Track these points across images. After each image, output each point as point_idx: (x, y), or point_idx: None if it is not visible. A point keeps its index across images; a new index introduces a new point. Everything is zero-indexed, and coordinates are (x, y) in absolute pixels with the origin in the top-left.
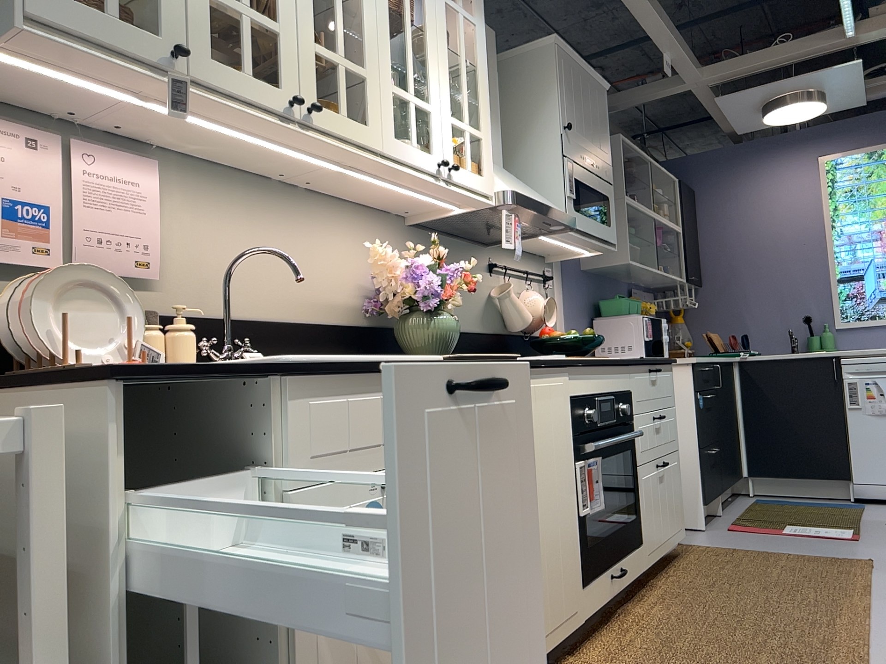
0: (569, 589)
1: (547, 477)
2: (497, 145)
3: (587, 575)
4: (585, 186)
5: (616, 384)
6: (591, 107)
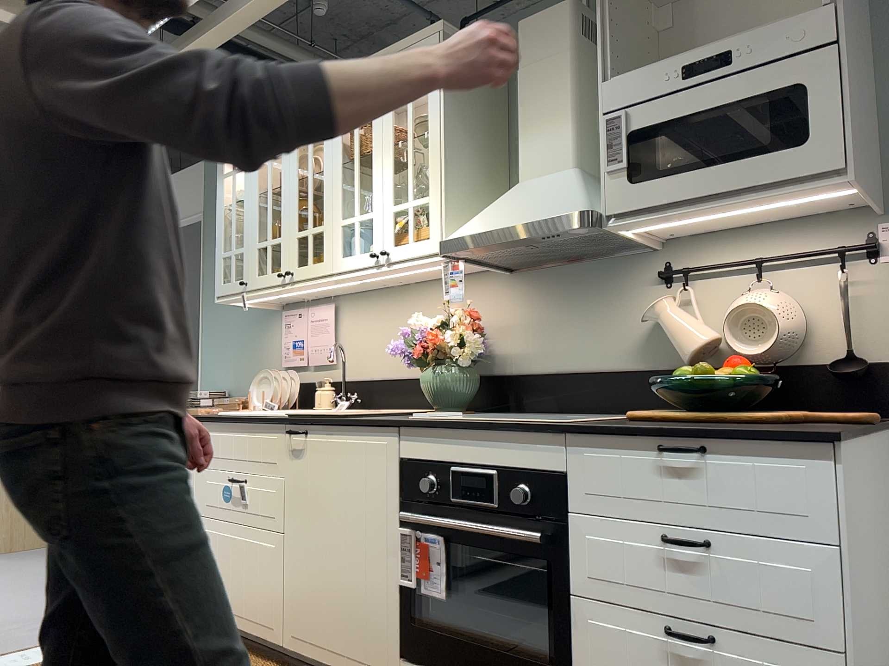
0: (375, 643)
1: (352, 524)
2: (557, 147)
3: (408, 653)
4: (683, 119)
5: (510, 457)
6: None
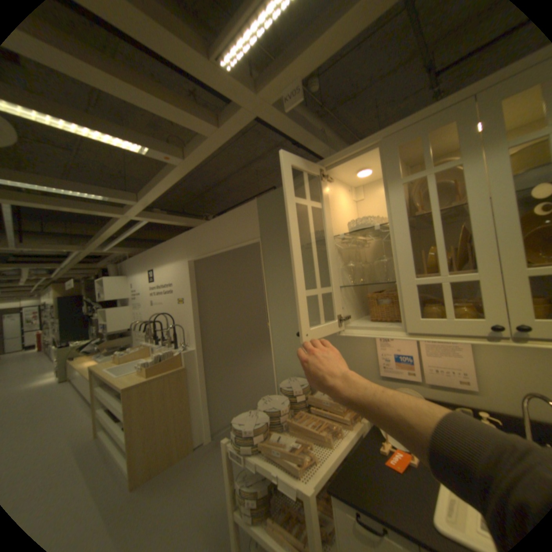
0: None
1: None
2: None
3: None
4: None
5: None
6: None
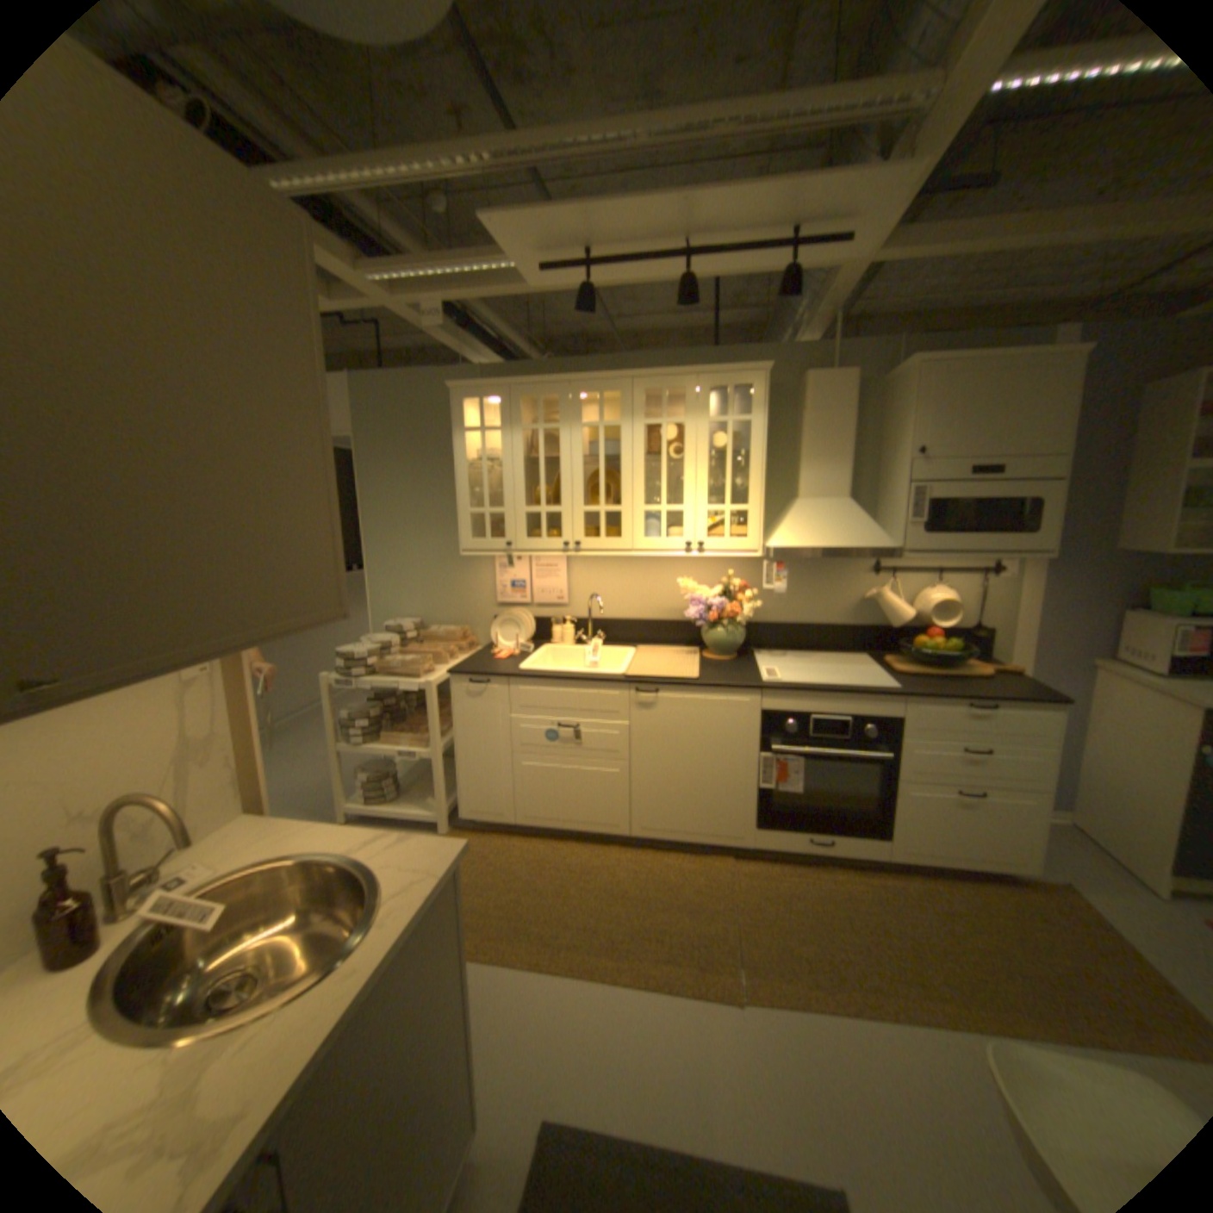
0: (733, 824)
1: (712, 753)
2: (838, 480)
3: (764, 826)
4: (967, 500)
5: (862, 710)
6: (1008, 400)
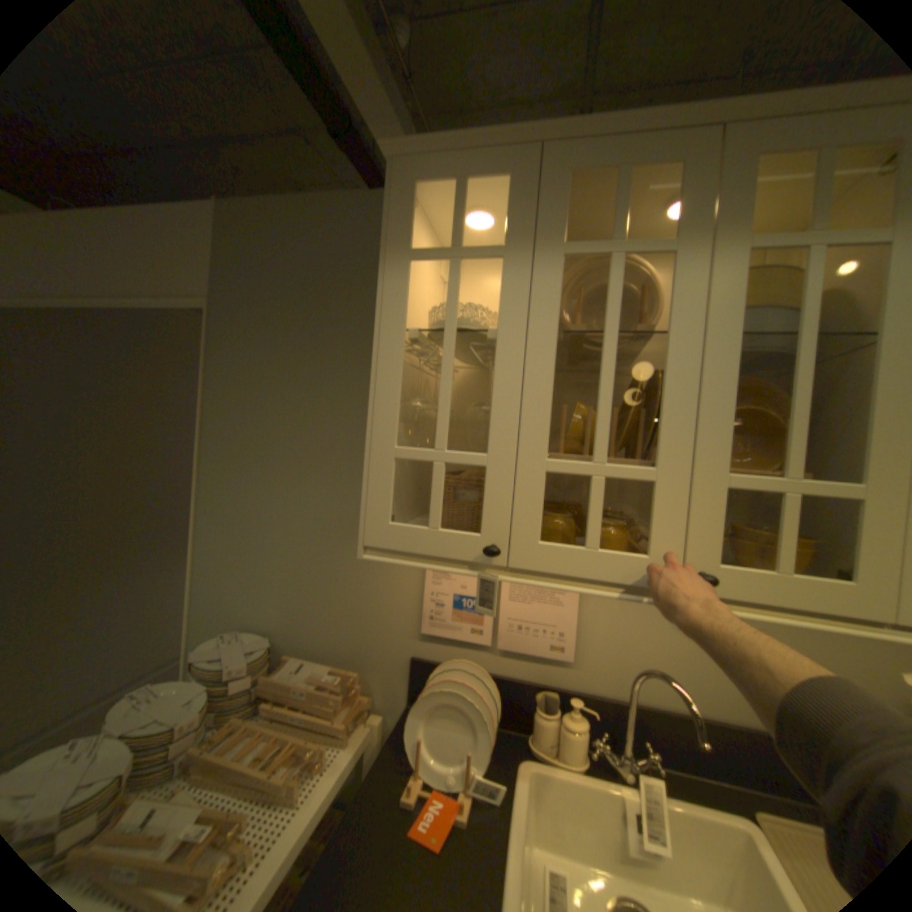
0: None
1: None
2: None
3: None
4: None
5: None
6: None
